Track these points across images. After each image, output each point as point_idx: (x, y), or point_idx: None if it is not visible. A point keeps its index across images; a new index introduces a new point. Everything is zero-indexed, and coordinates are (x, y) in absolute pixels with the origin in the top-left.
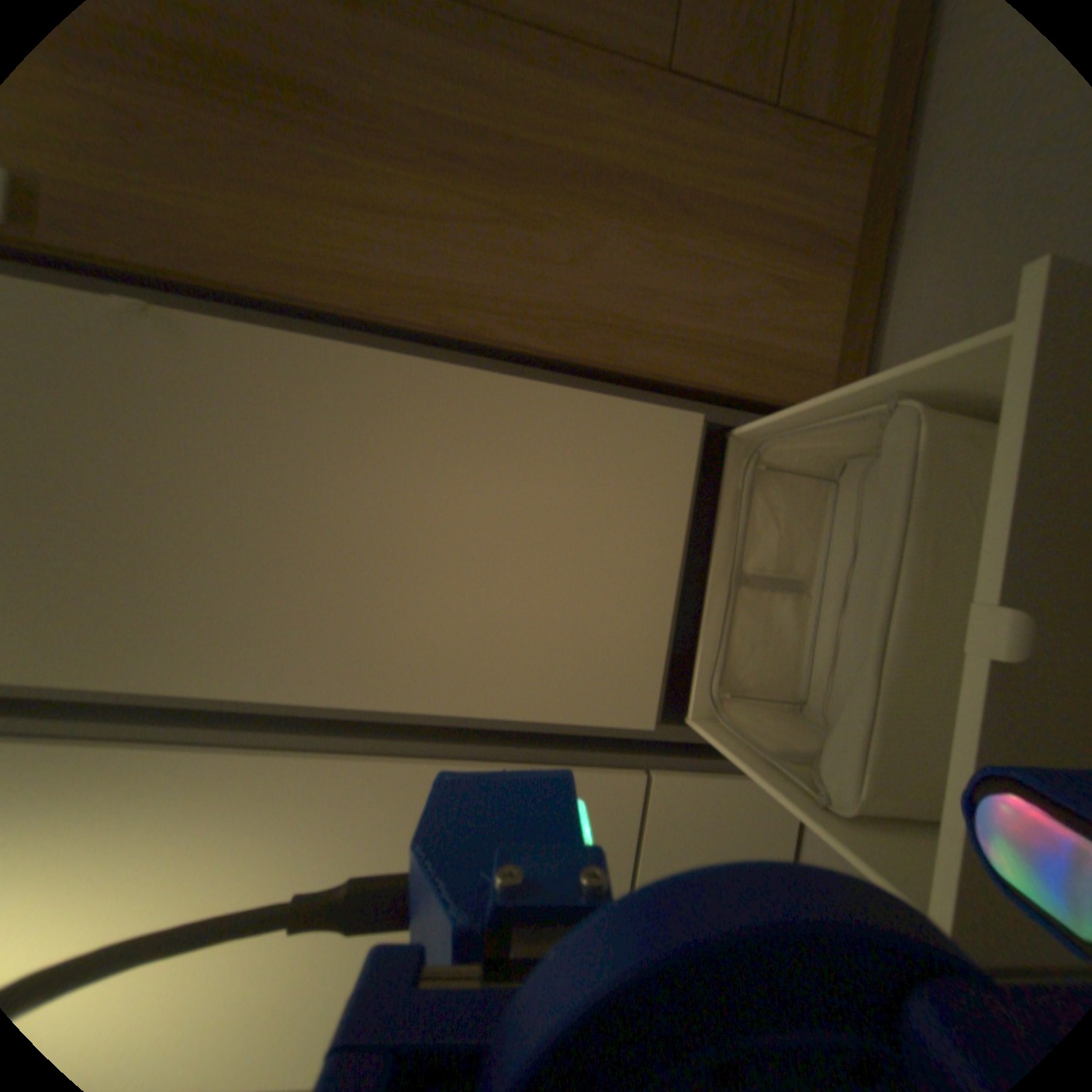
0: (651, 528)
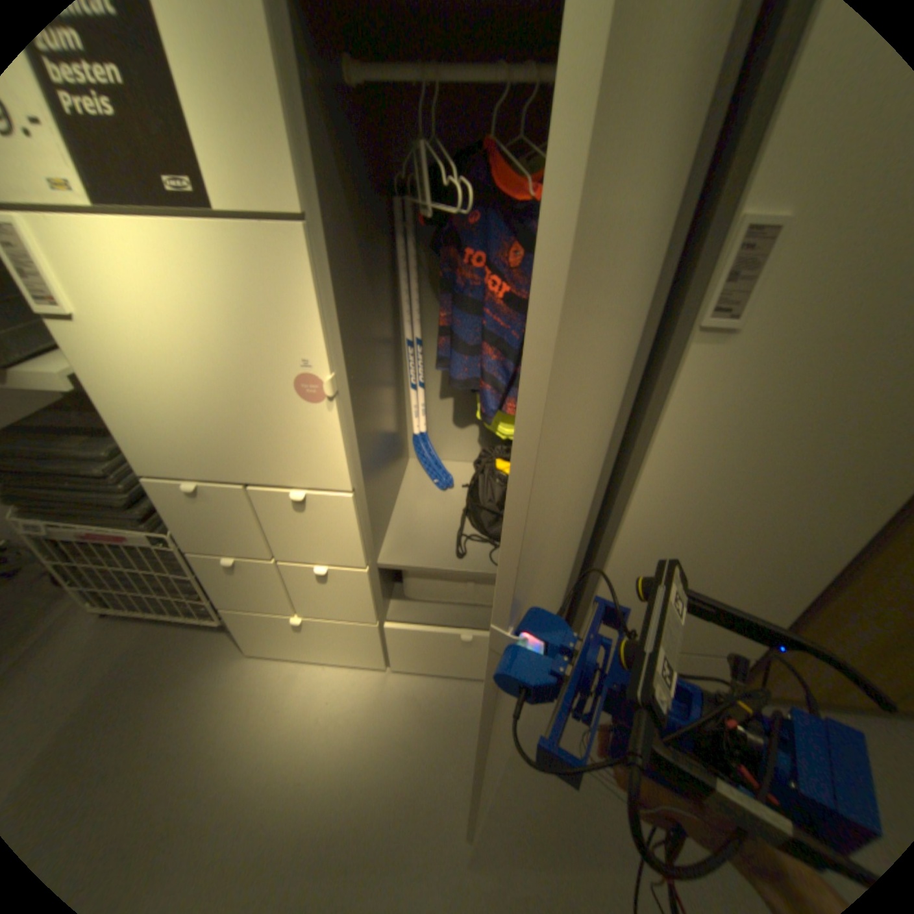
0: (696, 642)
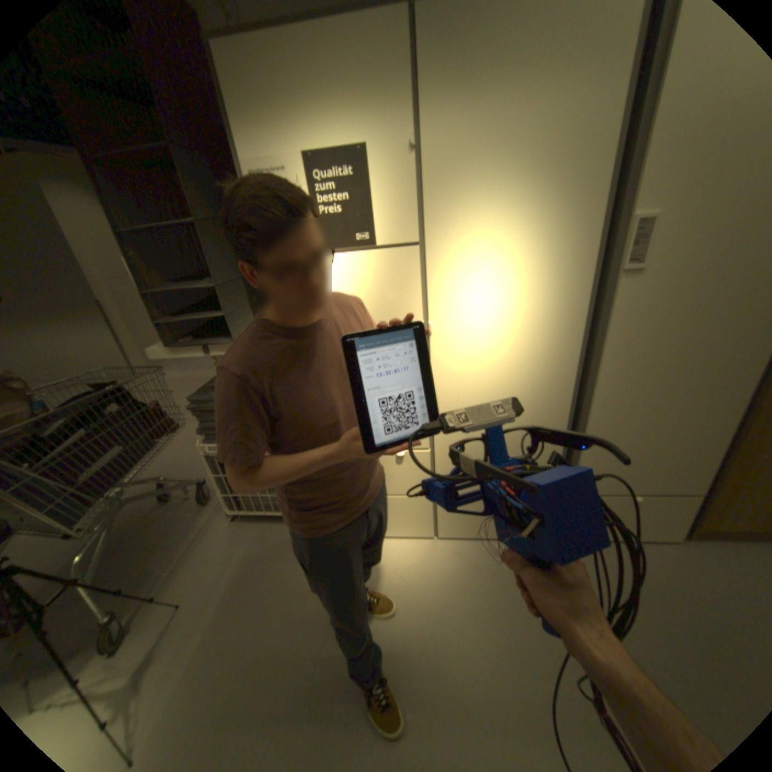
0: (657, 486)
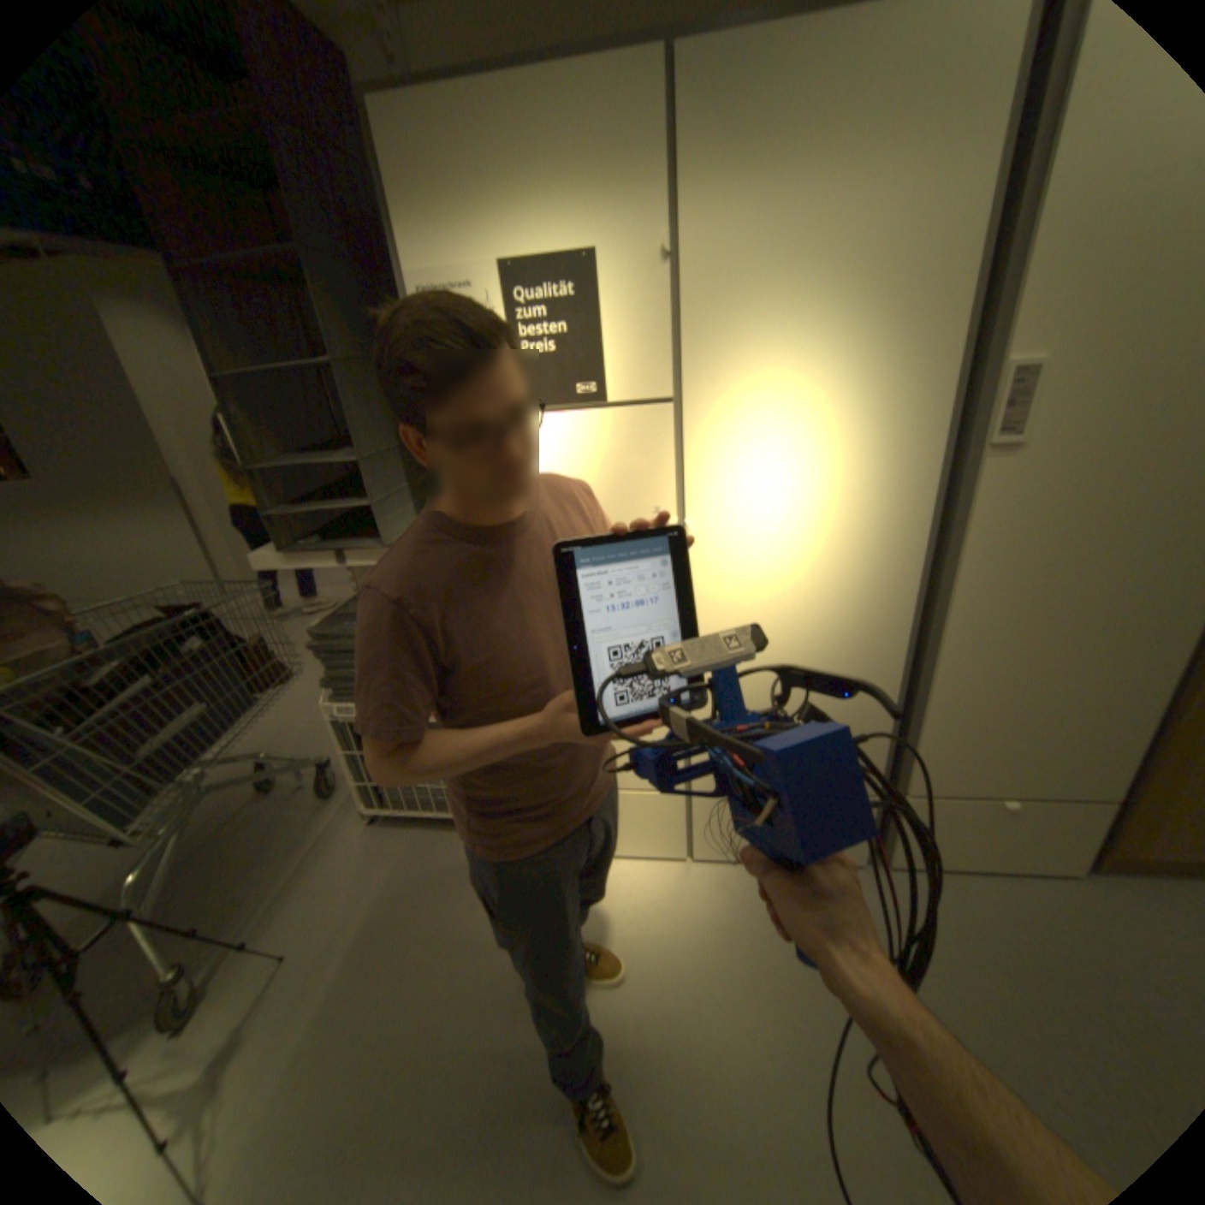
0: (1043, 785)
